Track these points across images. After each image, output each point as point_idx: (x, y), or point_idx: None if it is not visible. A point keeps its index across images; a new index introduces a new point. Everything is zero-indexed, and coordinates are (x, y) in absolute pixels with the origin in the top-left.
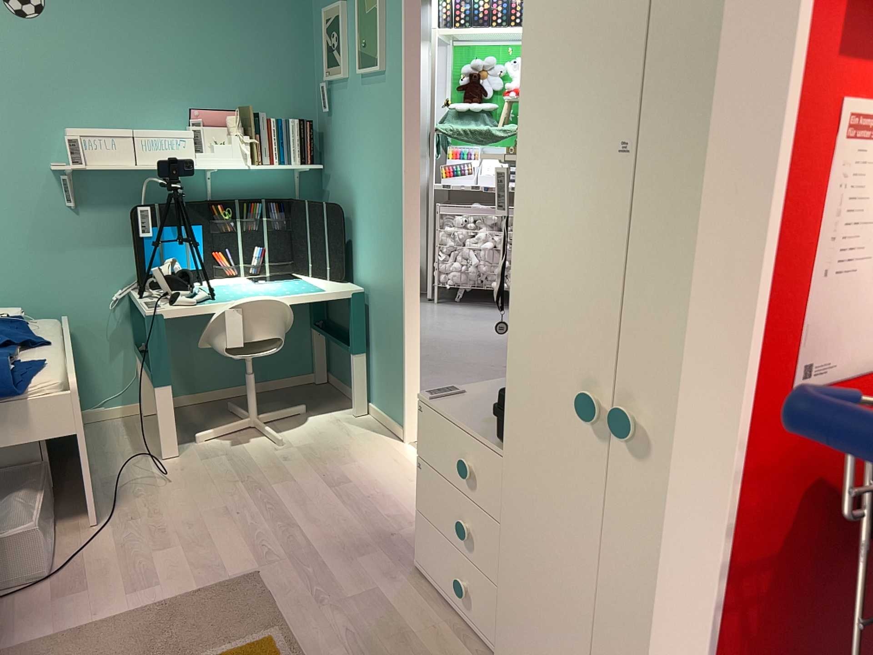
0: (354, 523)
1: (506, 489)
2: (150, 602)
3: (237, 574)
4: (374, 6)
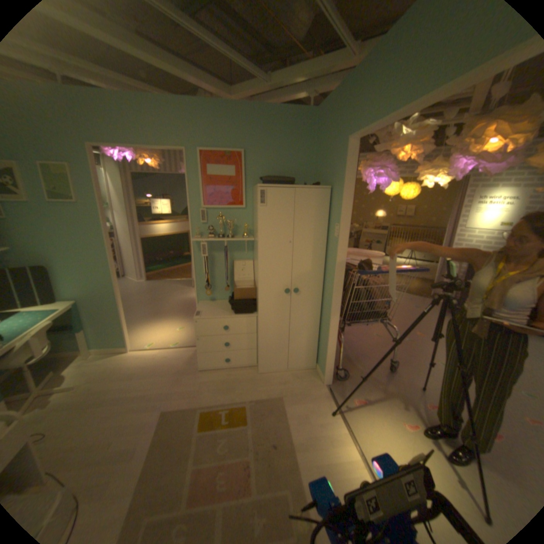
0: (160, 379)
1: (259, 319)
2: (145, 451)
3: (156, 418)
4: (64, 172)
